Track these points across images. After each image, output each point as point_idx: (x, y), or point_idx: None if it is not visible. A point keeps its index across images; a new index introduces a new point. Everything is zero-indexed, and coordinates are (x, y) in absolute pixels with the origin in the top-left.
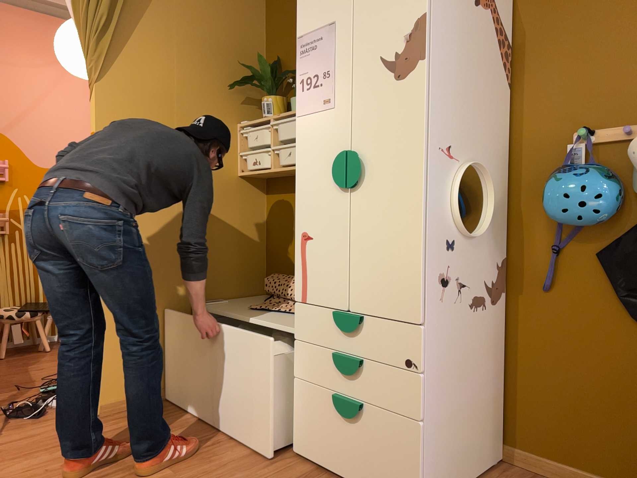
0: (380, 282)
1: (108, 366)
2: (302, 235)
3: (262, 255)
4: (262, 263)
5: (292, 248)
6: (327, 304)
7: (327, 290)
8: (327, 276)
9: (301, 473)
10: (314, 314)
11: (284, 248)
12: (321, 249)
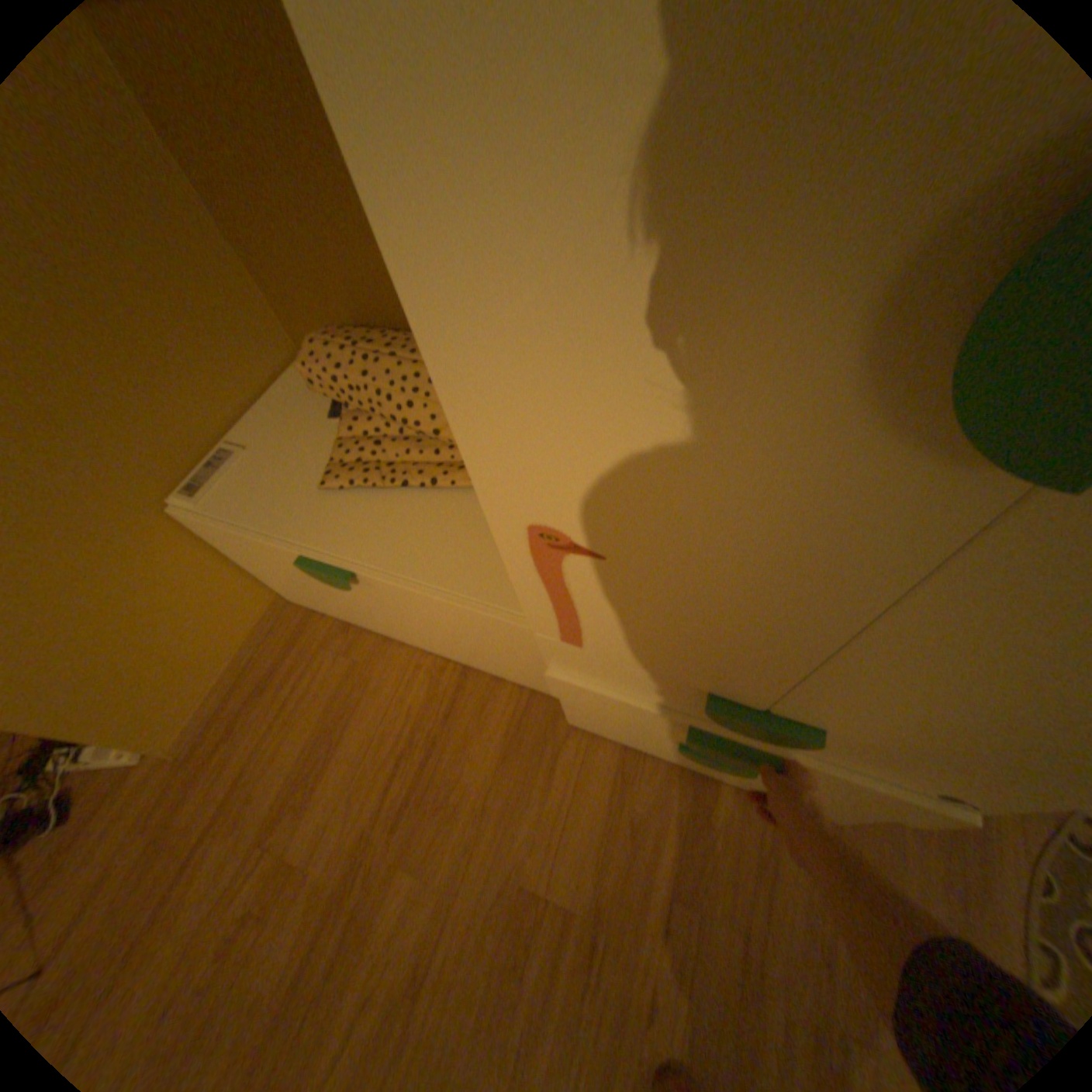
0: (974, 732)
1: (111, 721)
2: (537, 529)
3: (231, 262)
4: (246, 284)
5: (314, 239)
6: (671, 673)
7: (676, 661)
8: (681, 645)
9: (609, 771)
10: (614, 664)
11: (286, 237)
12: (658, 592)
